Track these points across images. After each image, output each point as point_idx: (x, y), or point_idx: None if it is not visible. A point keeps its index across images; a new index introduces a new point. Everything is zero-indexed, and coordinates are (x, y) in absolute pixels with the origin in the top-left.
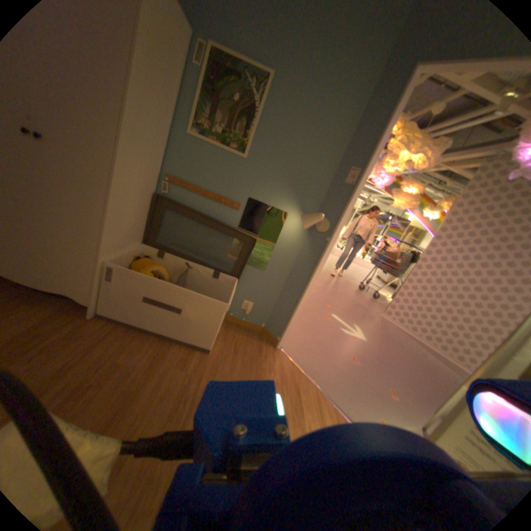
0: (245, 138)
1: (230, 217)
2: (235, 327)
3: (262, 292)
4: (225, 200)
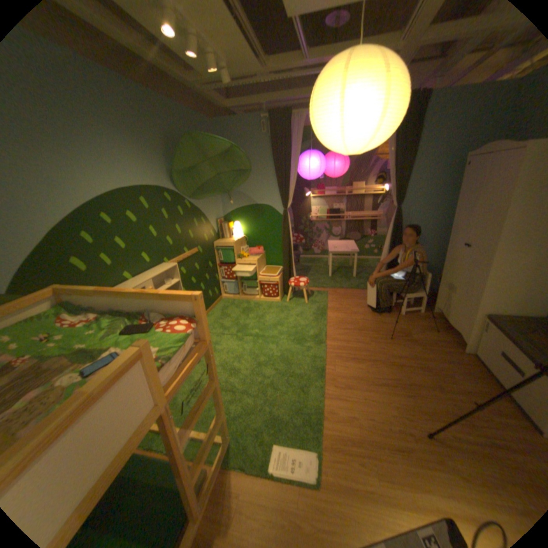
0: None
1: None
2: None
3: None
4: None
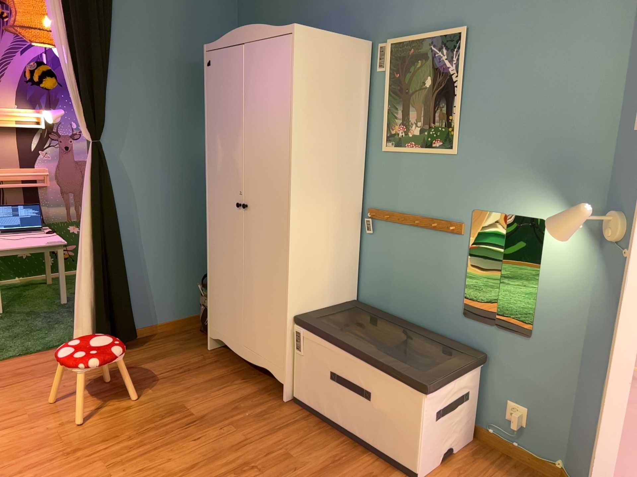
0: (450, 126)
1: (454, 248)
2: (497, 458)
3: (540, 384)
4: (441, 222)
